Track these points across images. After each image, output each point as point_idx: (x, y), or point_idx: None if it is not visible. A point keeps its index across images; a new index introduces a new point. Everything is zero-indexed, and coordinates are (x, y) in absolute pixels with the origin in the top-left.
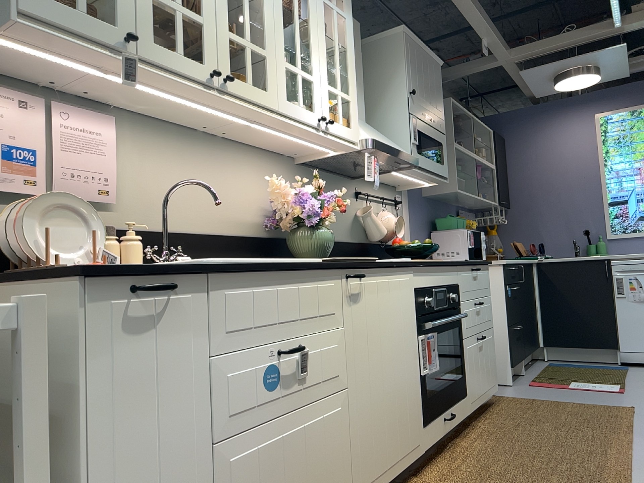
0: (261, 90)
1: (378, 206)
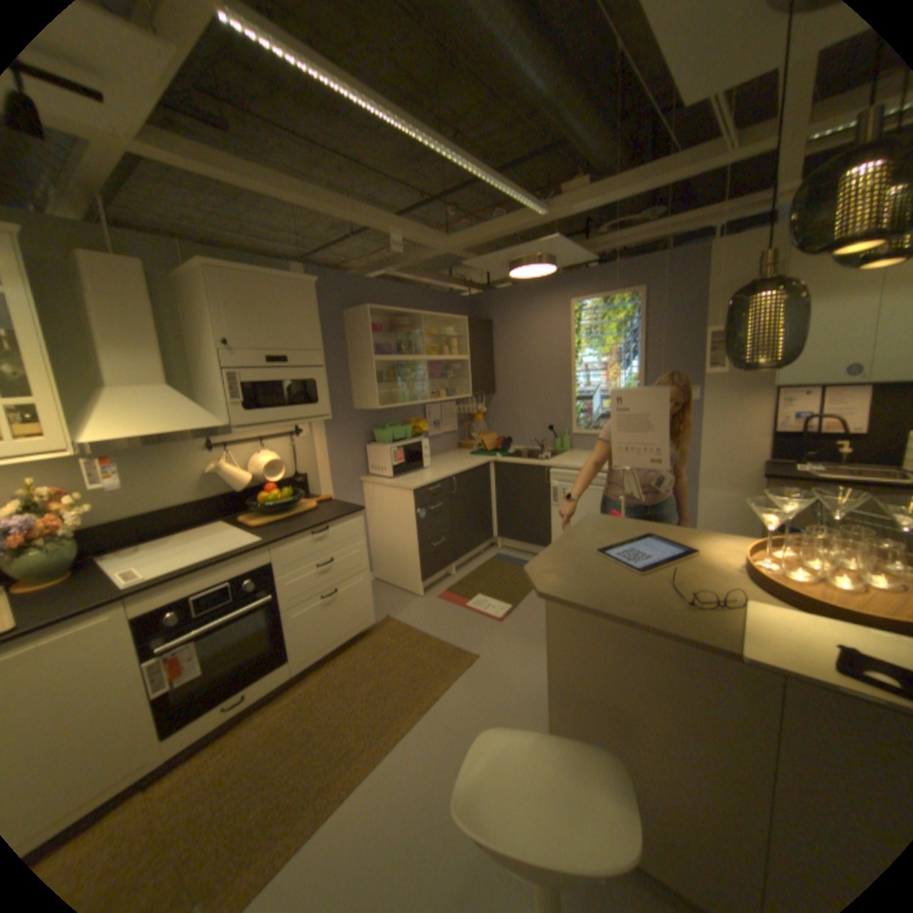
0: None
1: (255, 447)
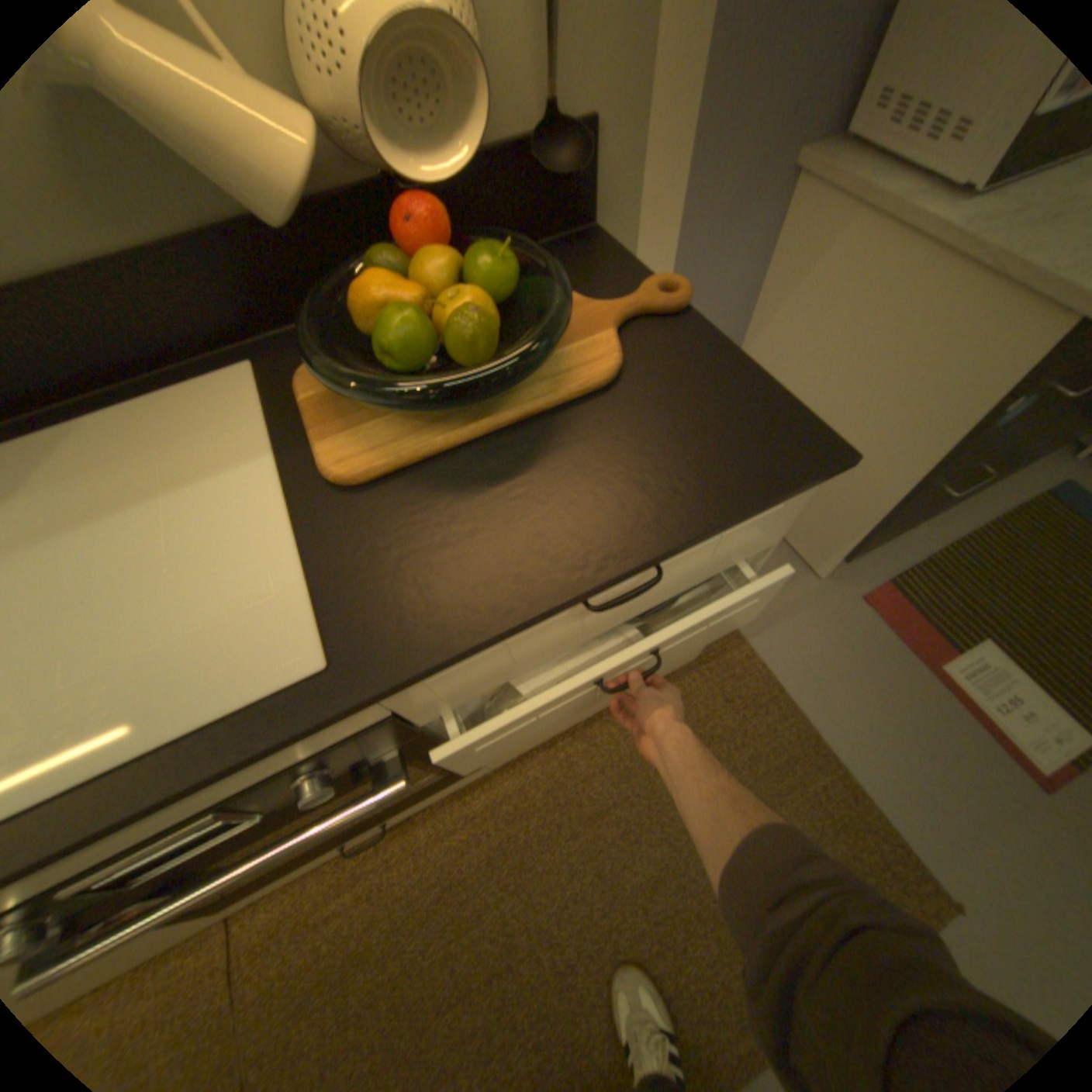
0: None
1: None
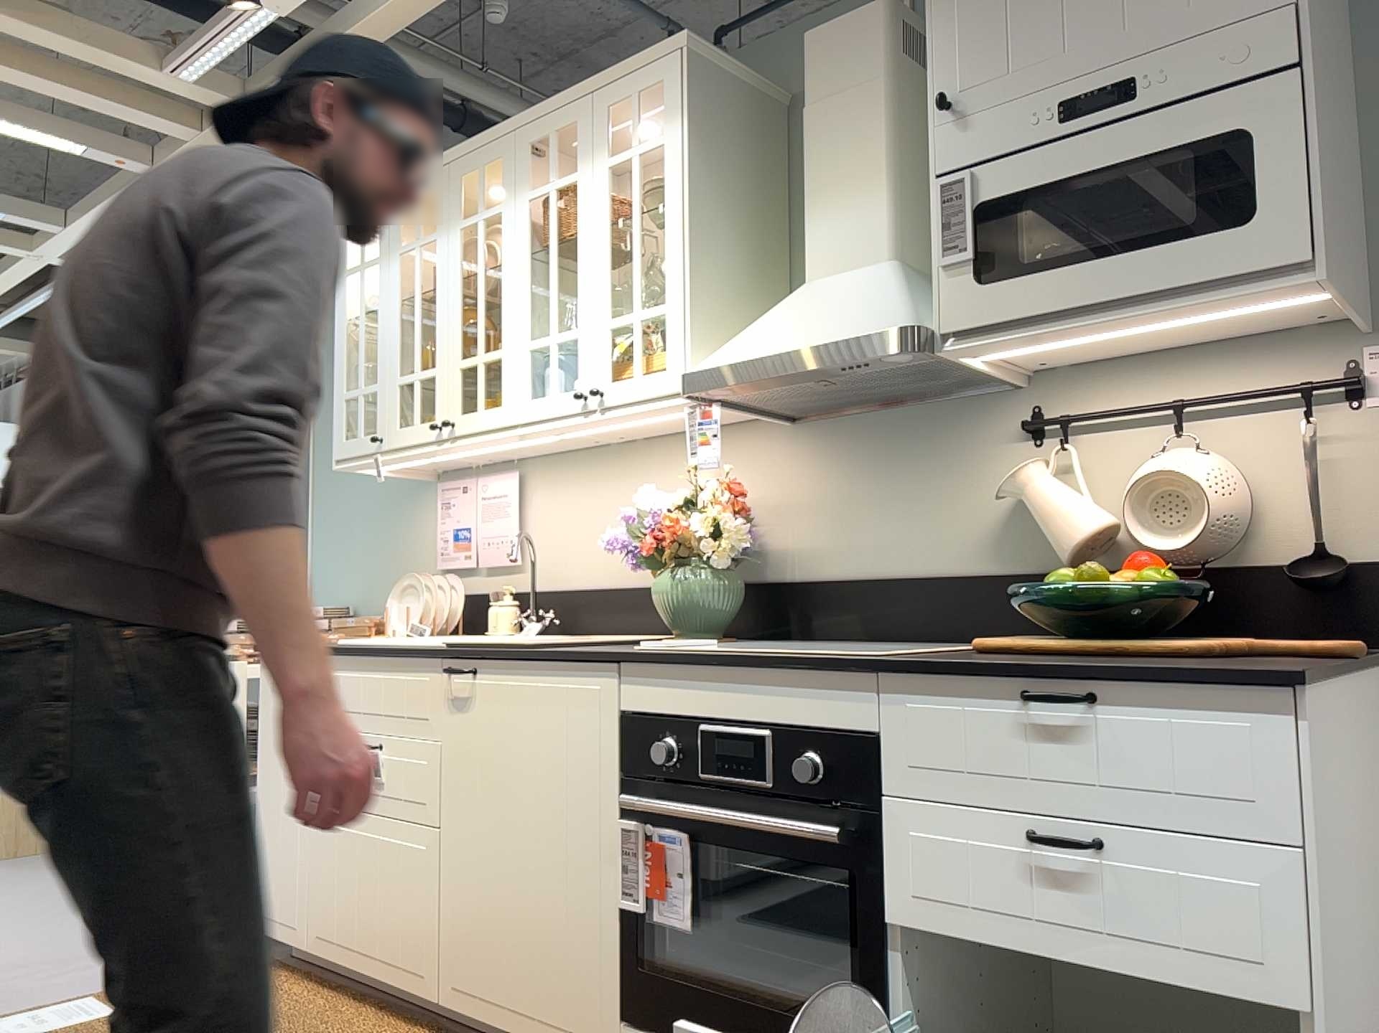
0: (492, 408)
1: (1166, 437)
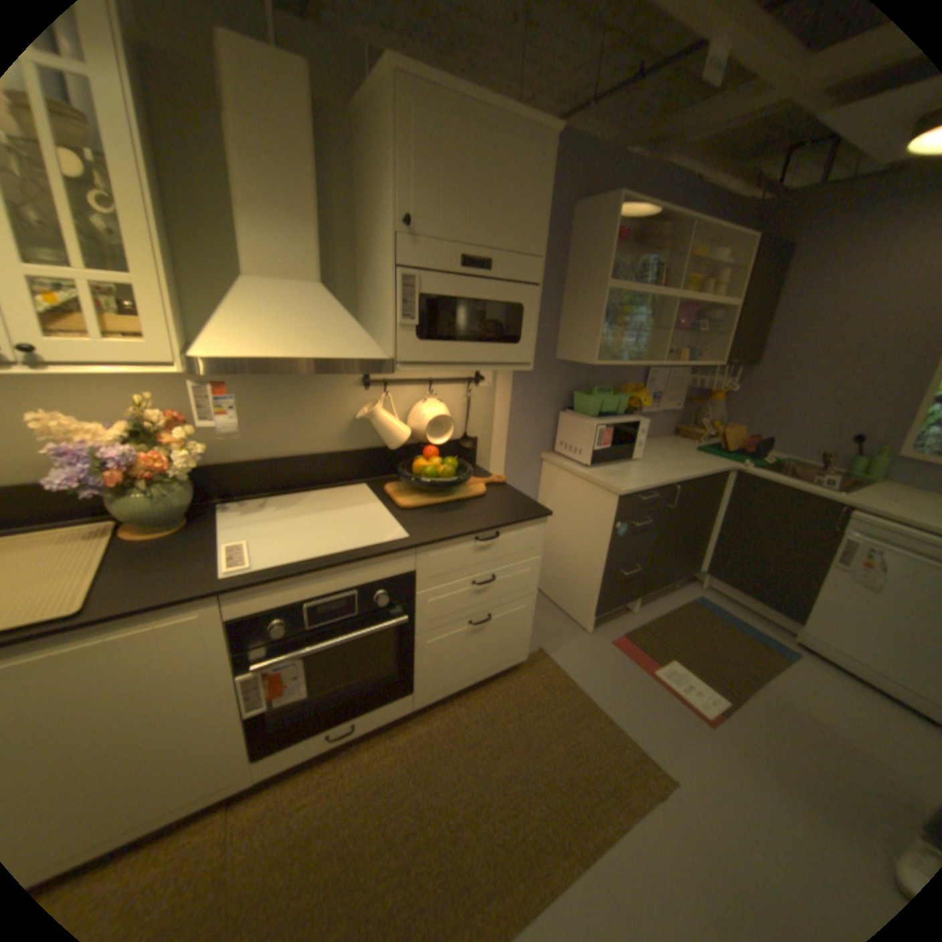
0: None
1: (421, 391)
